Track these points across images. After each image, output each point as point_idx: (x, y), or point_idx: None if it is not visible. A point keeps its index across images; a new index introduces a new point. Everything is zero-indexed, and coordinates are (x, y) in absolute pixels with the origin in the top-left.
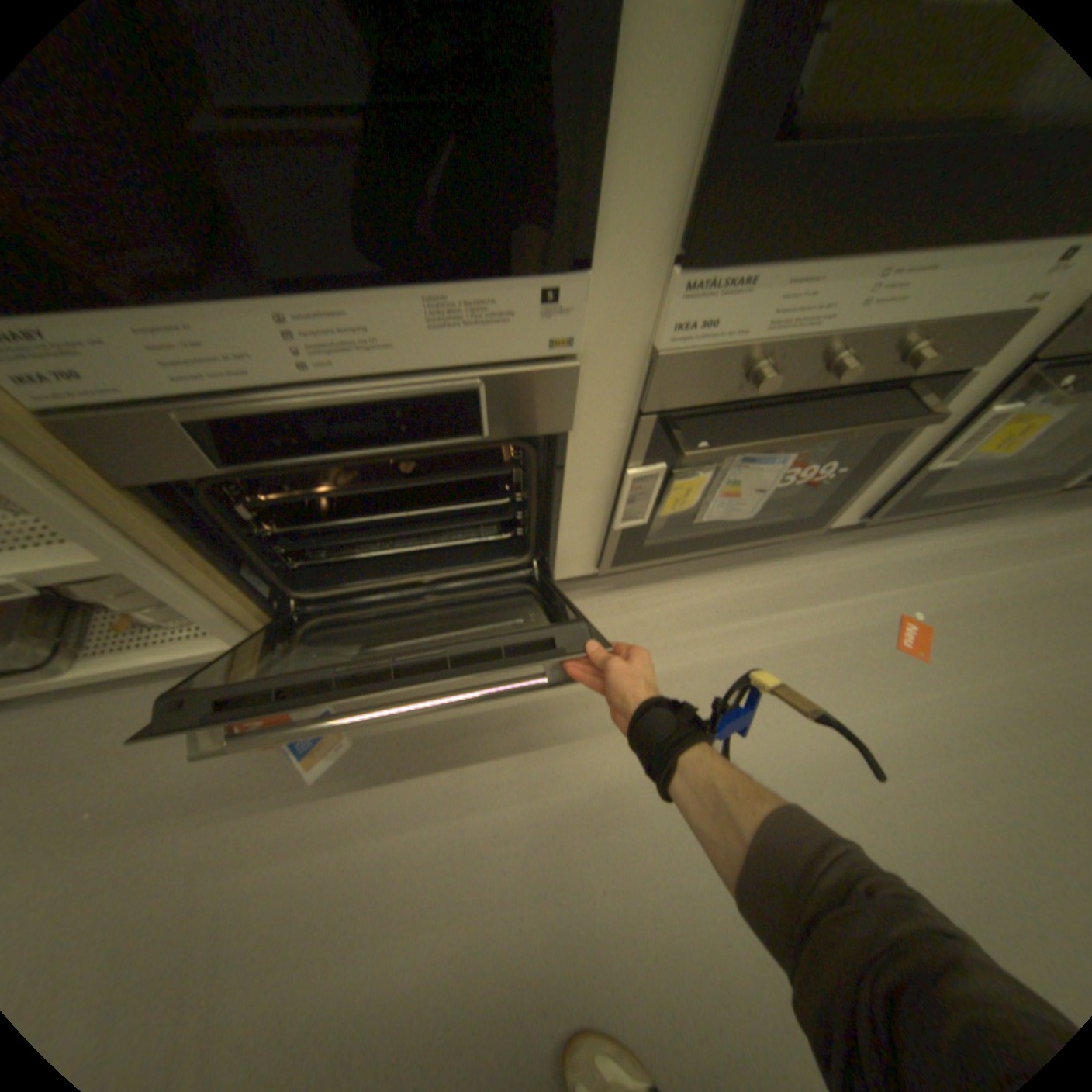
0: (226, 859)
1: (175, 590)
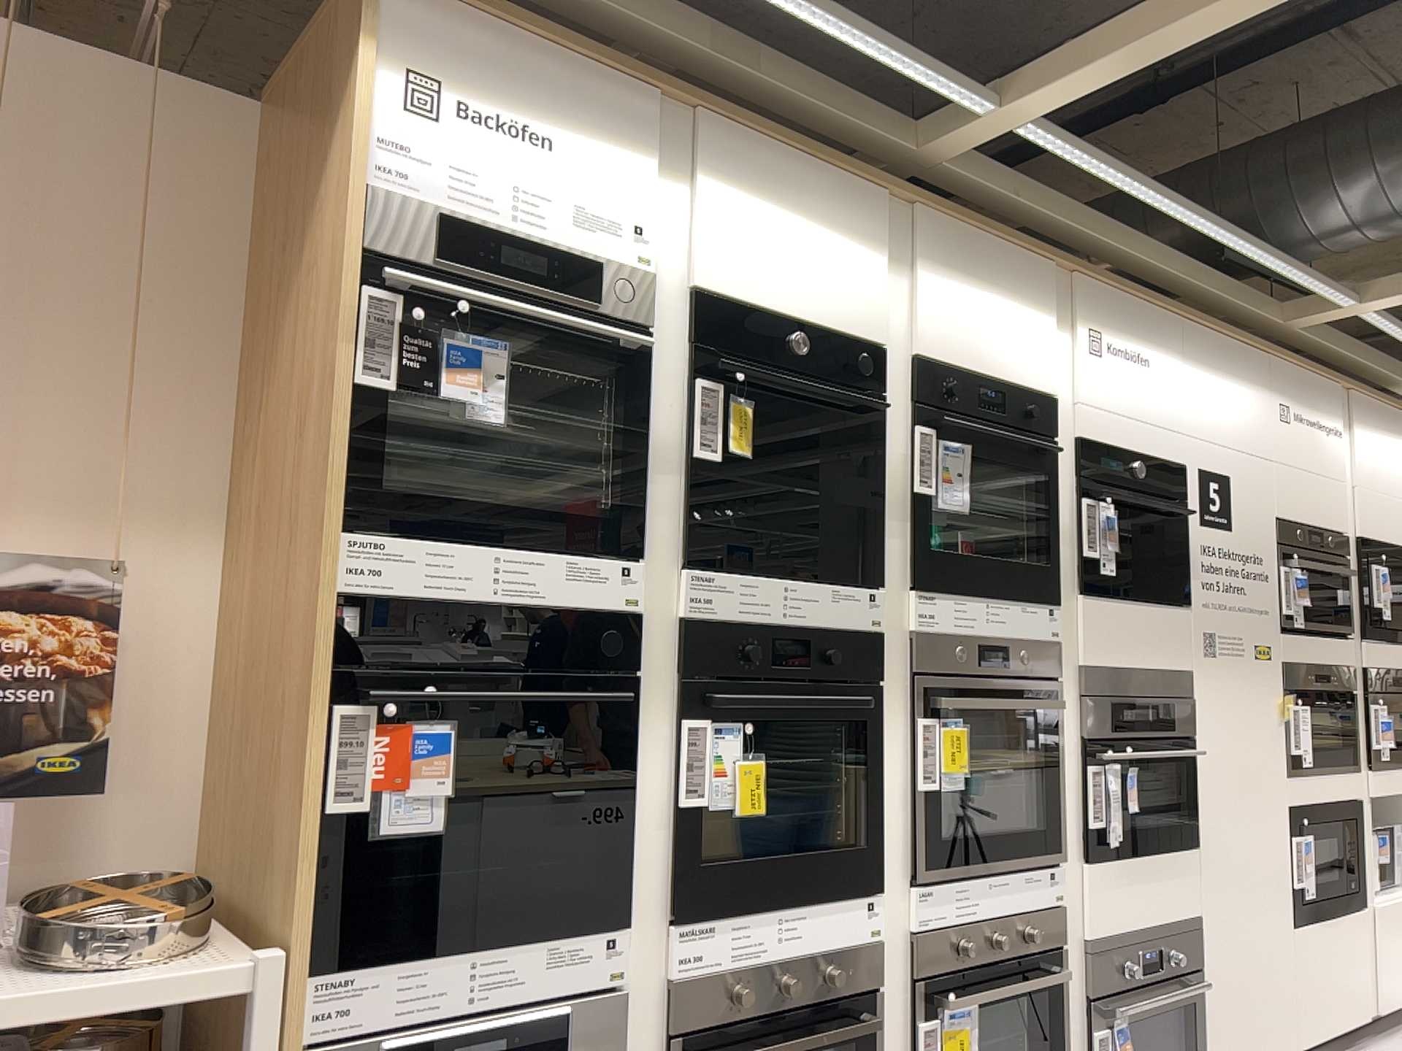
0: None
1: None
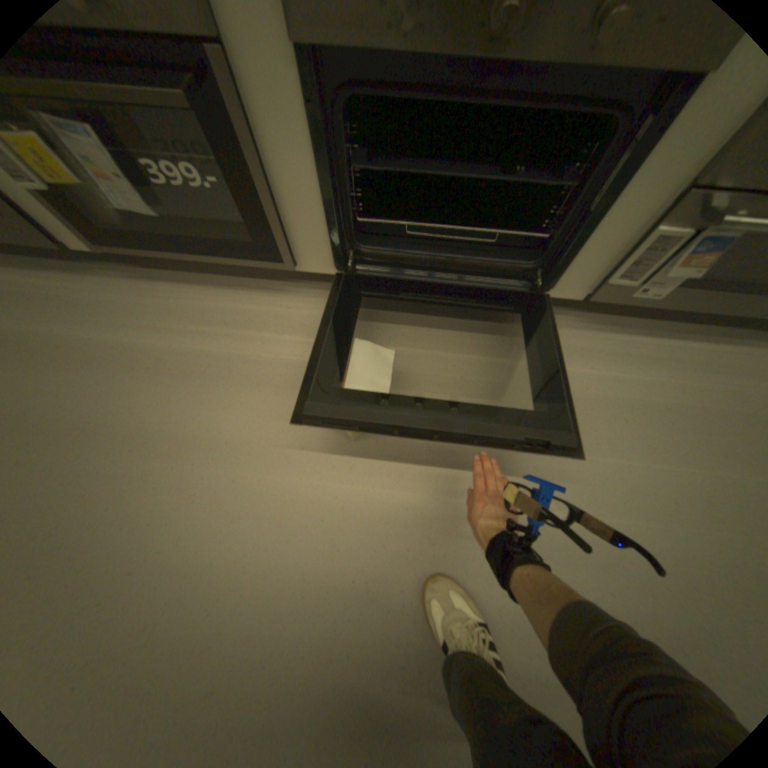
0: None
1: None
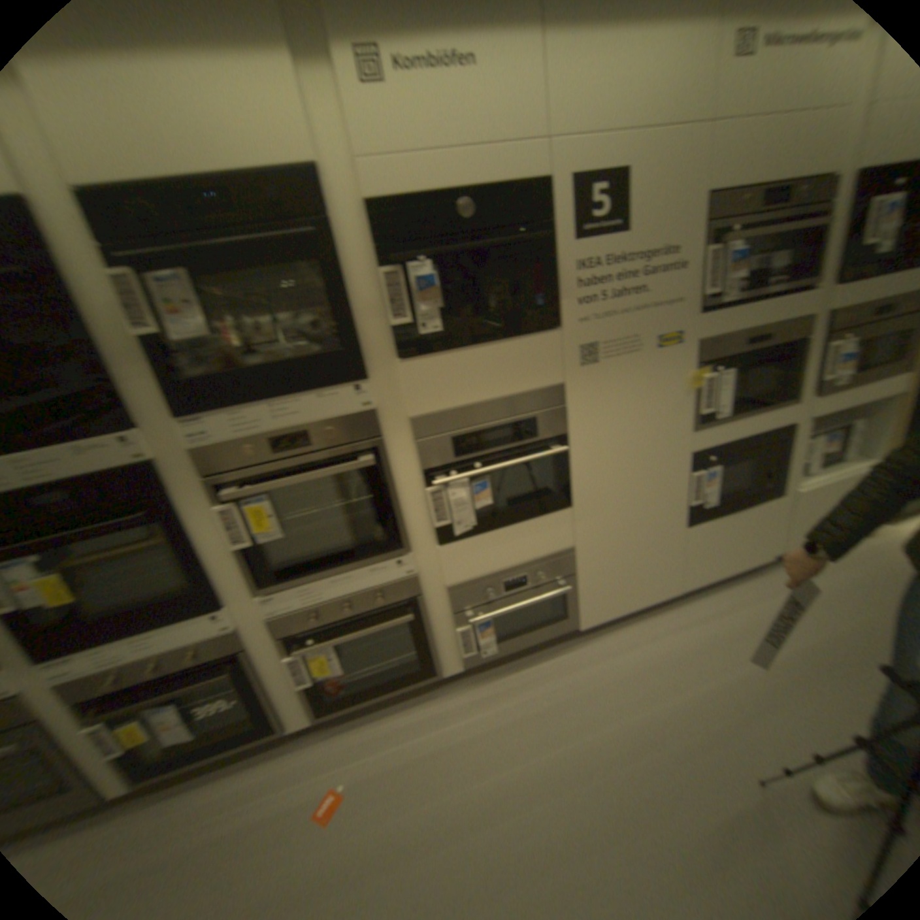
0: None
1: None
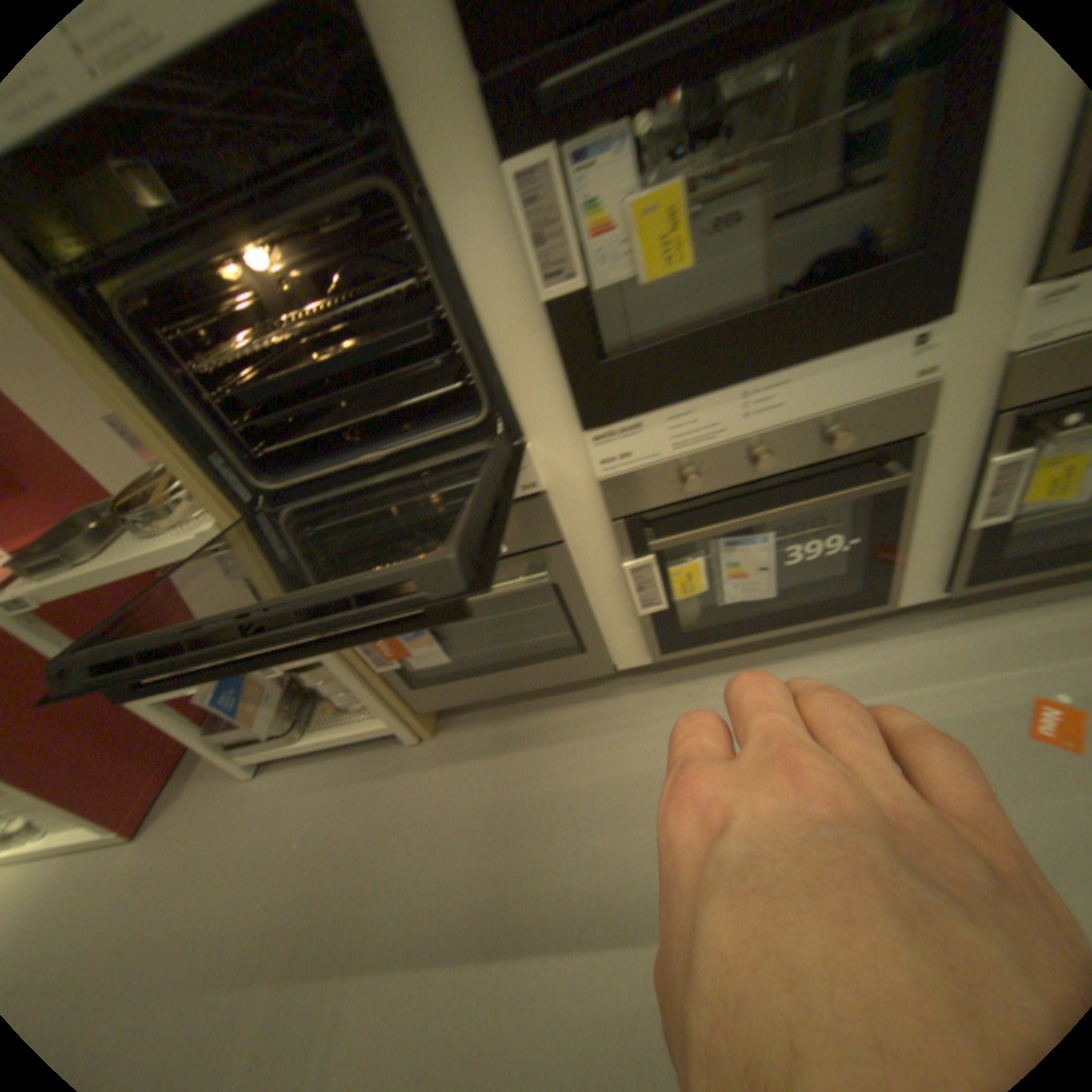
0: (371, 893)
1: (354, 677)
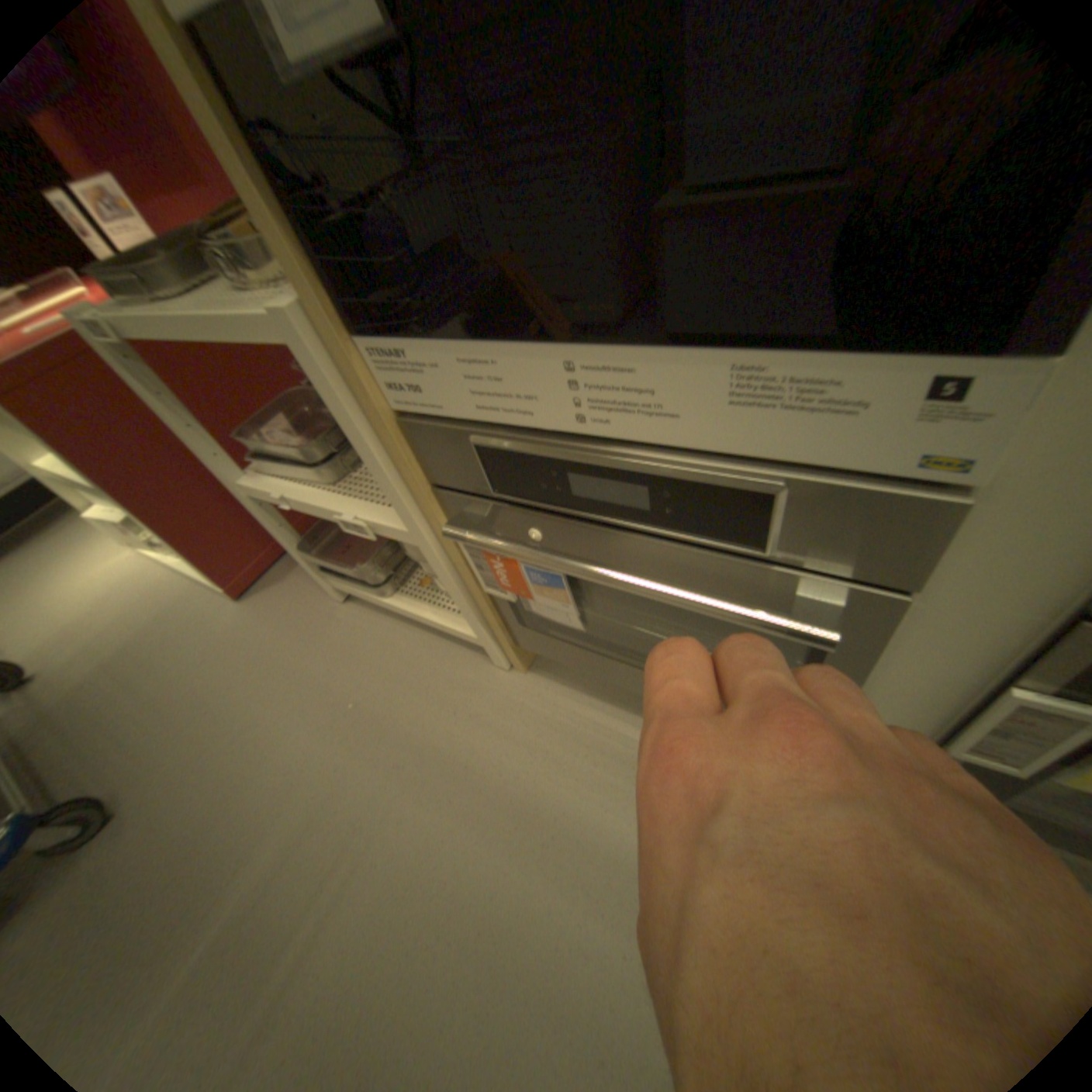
0: (395, 816)
1: (452, 583)
